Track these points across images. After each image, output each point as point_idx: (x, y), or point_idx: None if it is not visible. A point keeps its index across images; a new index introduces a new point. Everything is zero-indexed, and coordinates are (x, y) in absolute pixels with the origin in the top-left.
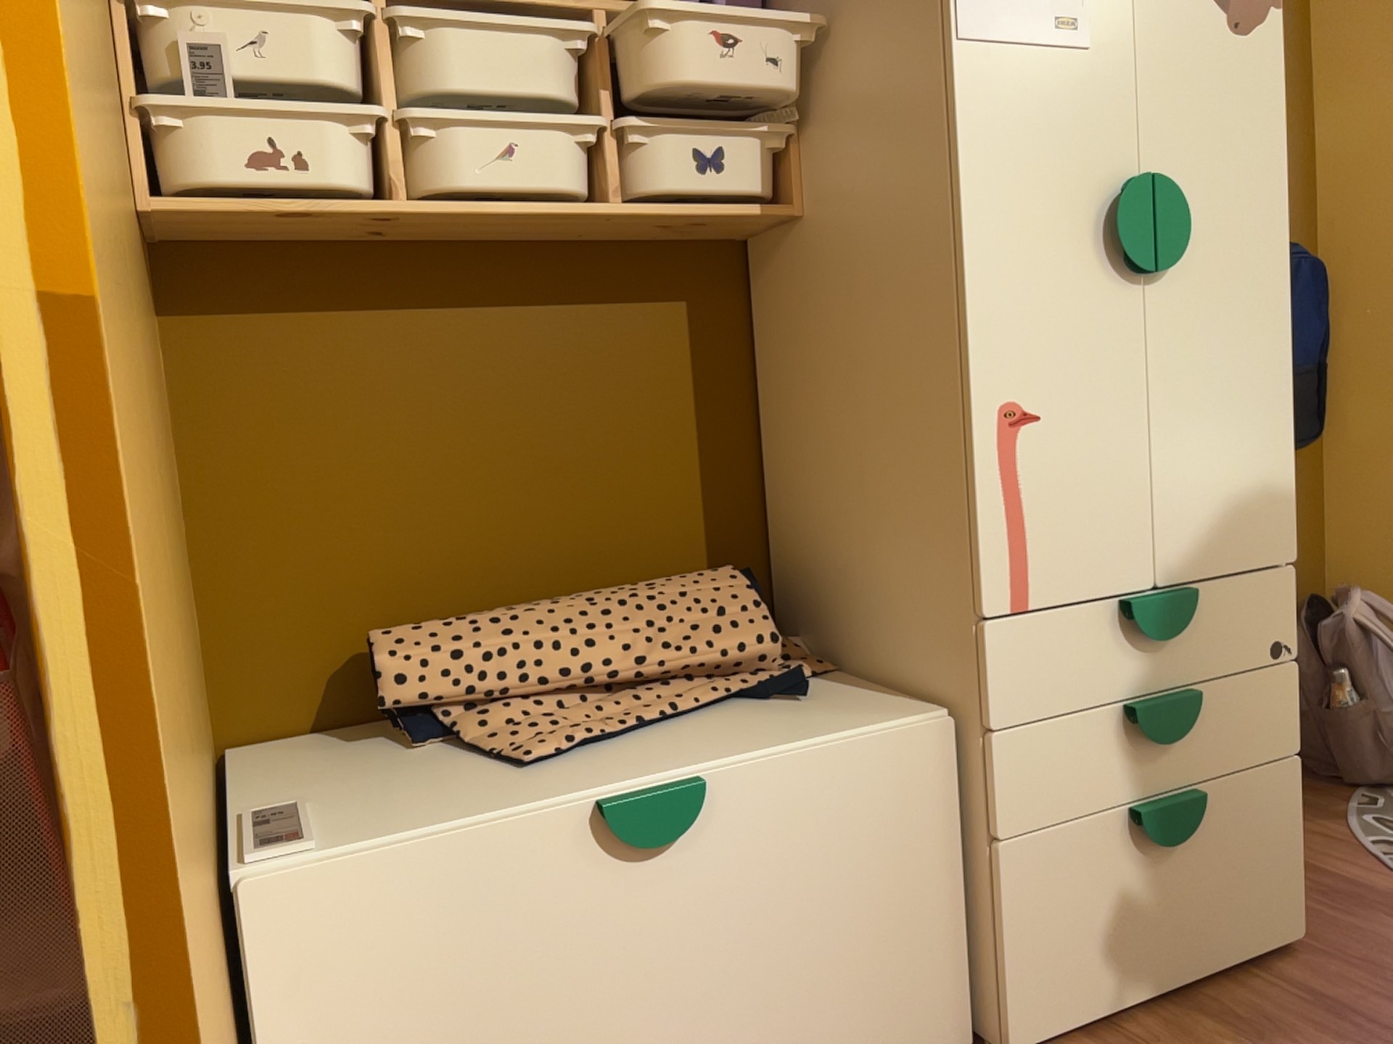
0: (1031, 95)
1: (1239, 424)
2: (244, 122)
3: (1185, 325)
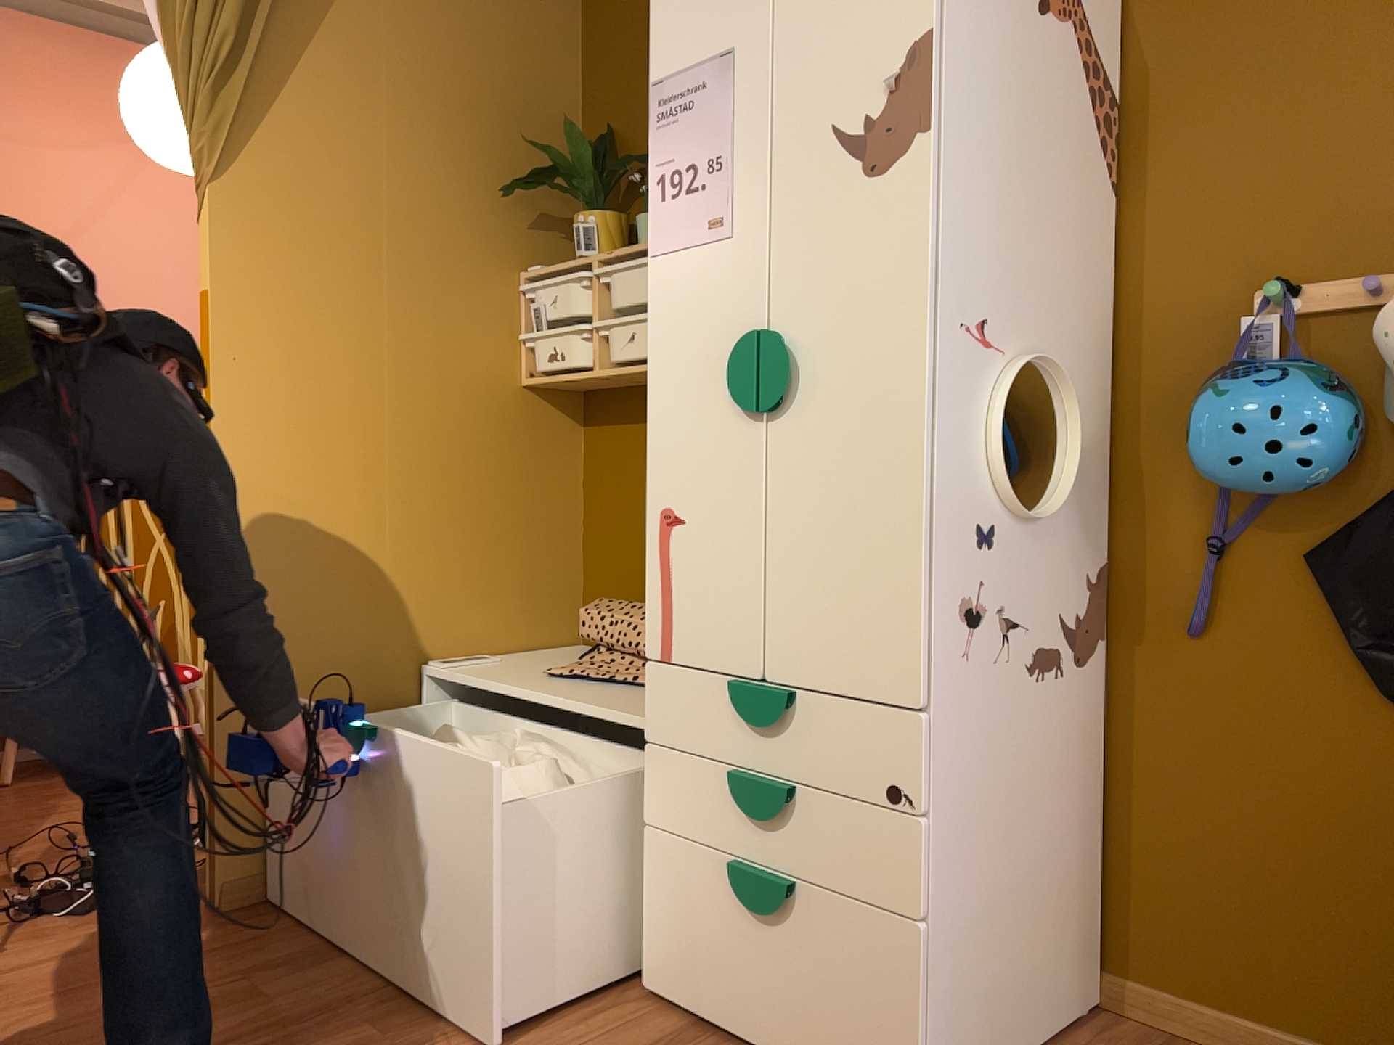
0: (689, 283)
1: (854, 554)
2: (550, 338)
3: (801, 454)
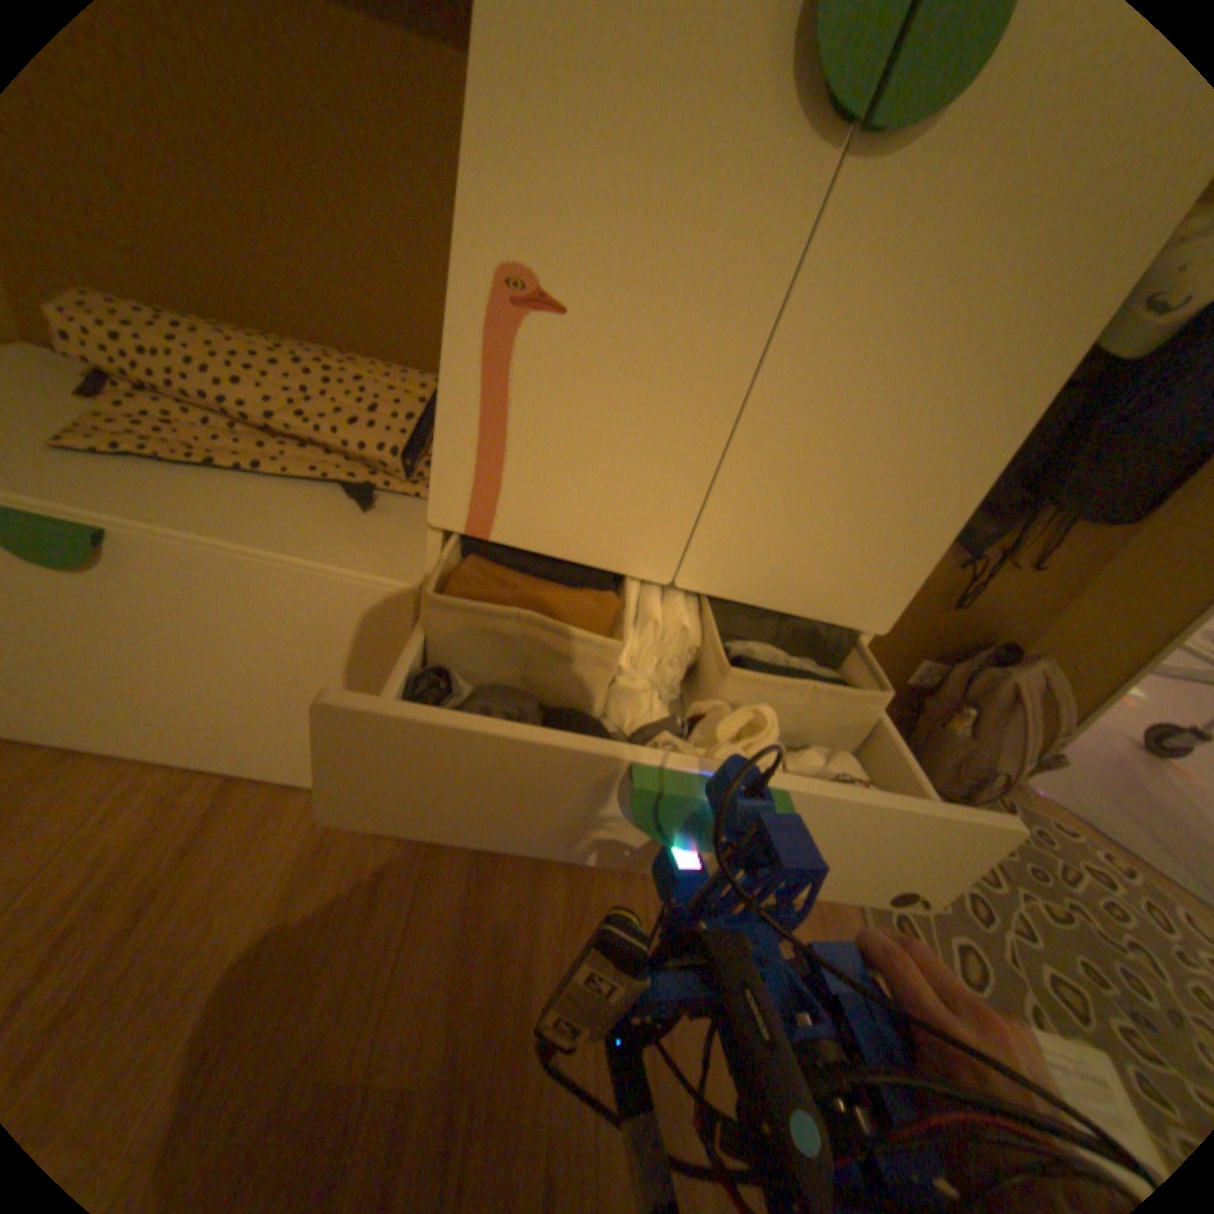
0: None
1: (893, 453)
2: None
3: (882, 259)
